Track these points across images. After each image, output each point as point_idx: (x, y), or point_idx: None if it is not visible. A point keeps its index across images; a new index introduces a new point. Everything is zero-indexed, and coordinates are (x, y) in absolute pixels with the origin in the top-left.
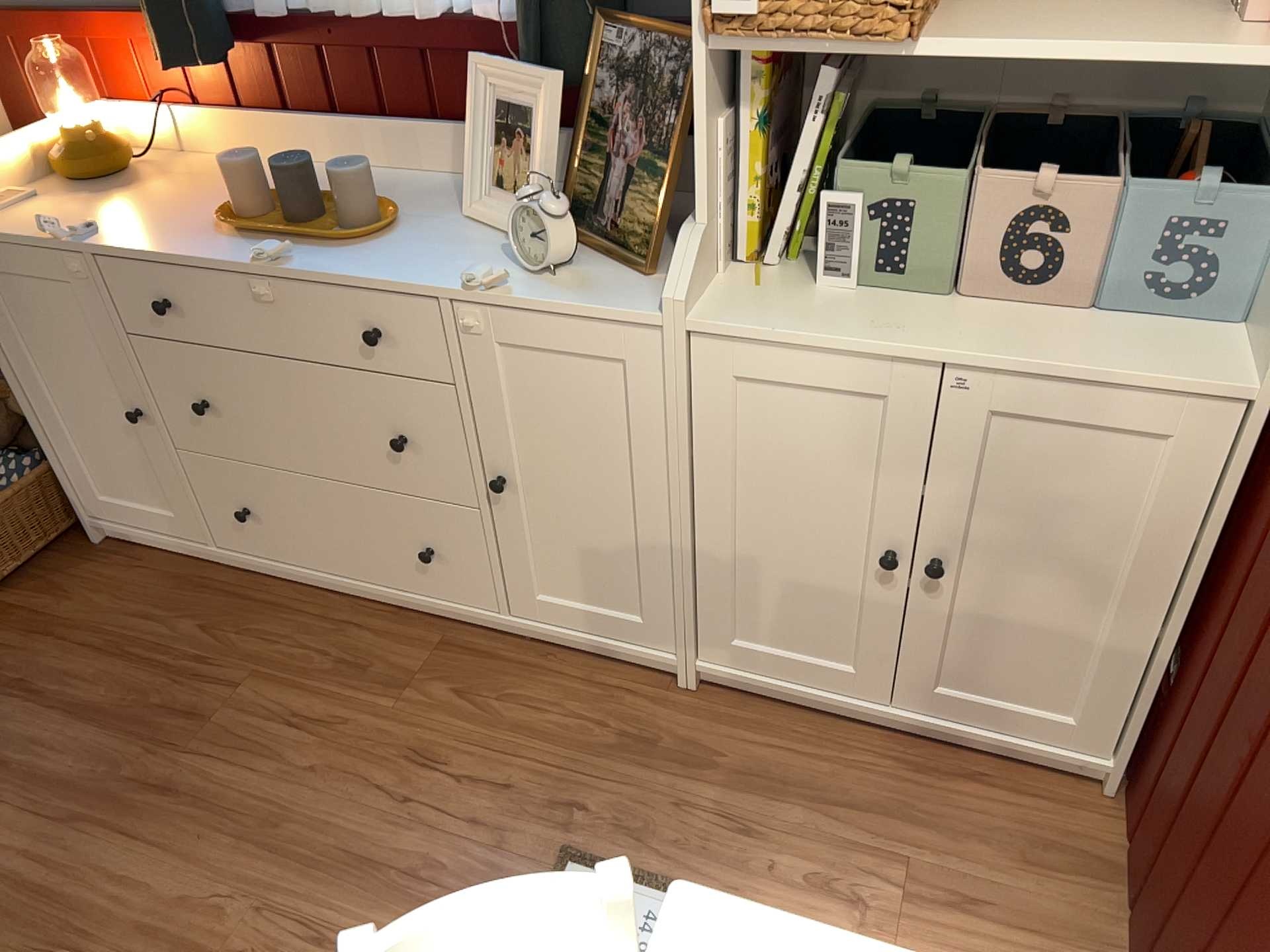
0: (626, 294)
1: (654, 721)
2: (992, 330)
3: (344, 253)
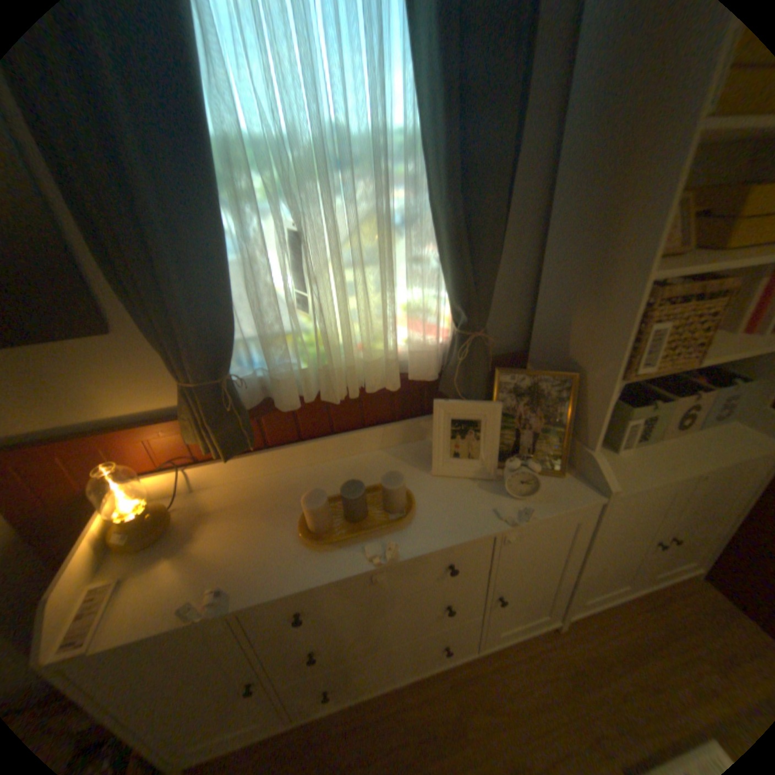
0: (572, 491)
1: (573, 662)
2: (696, 450)
3: (407, 528)
